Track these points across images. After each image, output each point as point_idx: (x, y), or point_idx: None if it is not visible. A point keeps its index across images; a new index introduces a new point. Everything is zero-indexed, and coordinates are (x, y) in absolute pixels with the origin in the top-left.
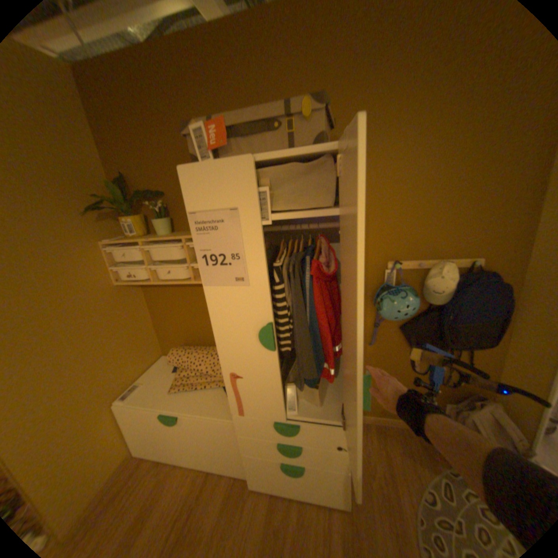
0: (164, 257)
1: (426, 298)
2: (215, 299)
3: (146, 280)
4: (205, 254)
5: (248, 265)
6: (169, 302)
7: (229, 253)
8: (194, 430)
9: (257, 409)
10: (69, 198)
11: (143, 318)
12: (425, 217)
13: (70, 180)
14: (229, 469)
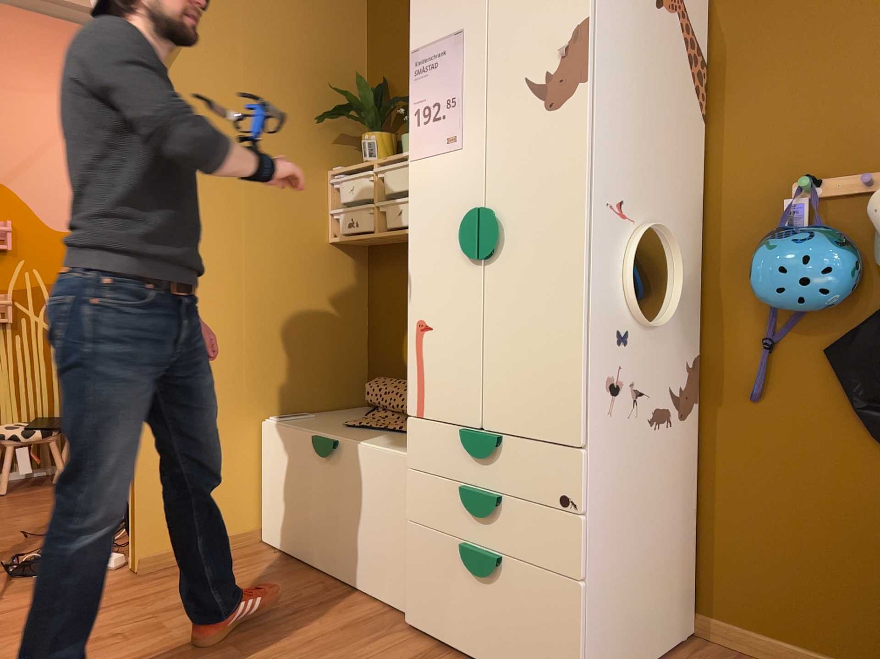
0: (399, 186)
1: (876, 258)
2: (419, 181)
3: (369, 230)
4: (418, 109)
5: (464, 113)
6: (398, 295)
7: (444, 100)
8: (353, 474)
9: (443, 398)
10: (312, 103)
11: (353, 318)
12: (876, 76)
13: (320, 81)
14: (388, 581)
